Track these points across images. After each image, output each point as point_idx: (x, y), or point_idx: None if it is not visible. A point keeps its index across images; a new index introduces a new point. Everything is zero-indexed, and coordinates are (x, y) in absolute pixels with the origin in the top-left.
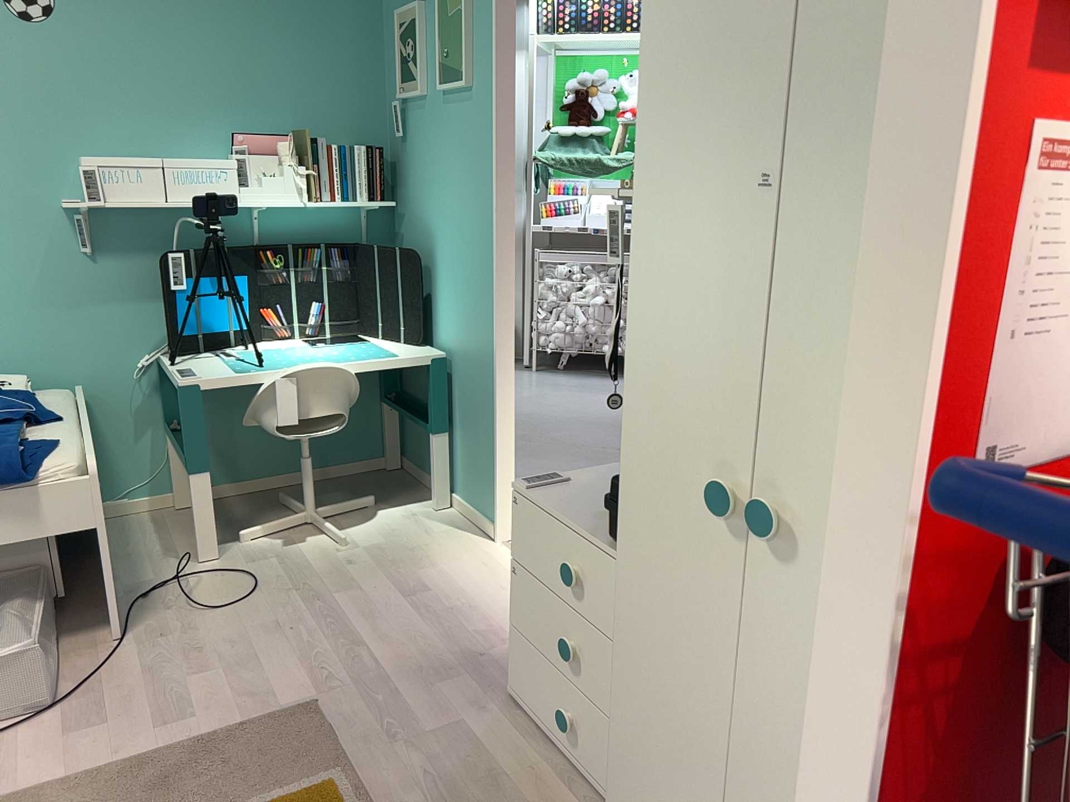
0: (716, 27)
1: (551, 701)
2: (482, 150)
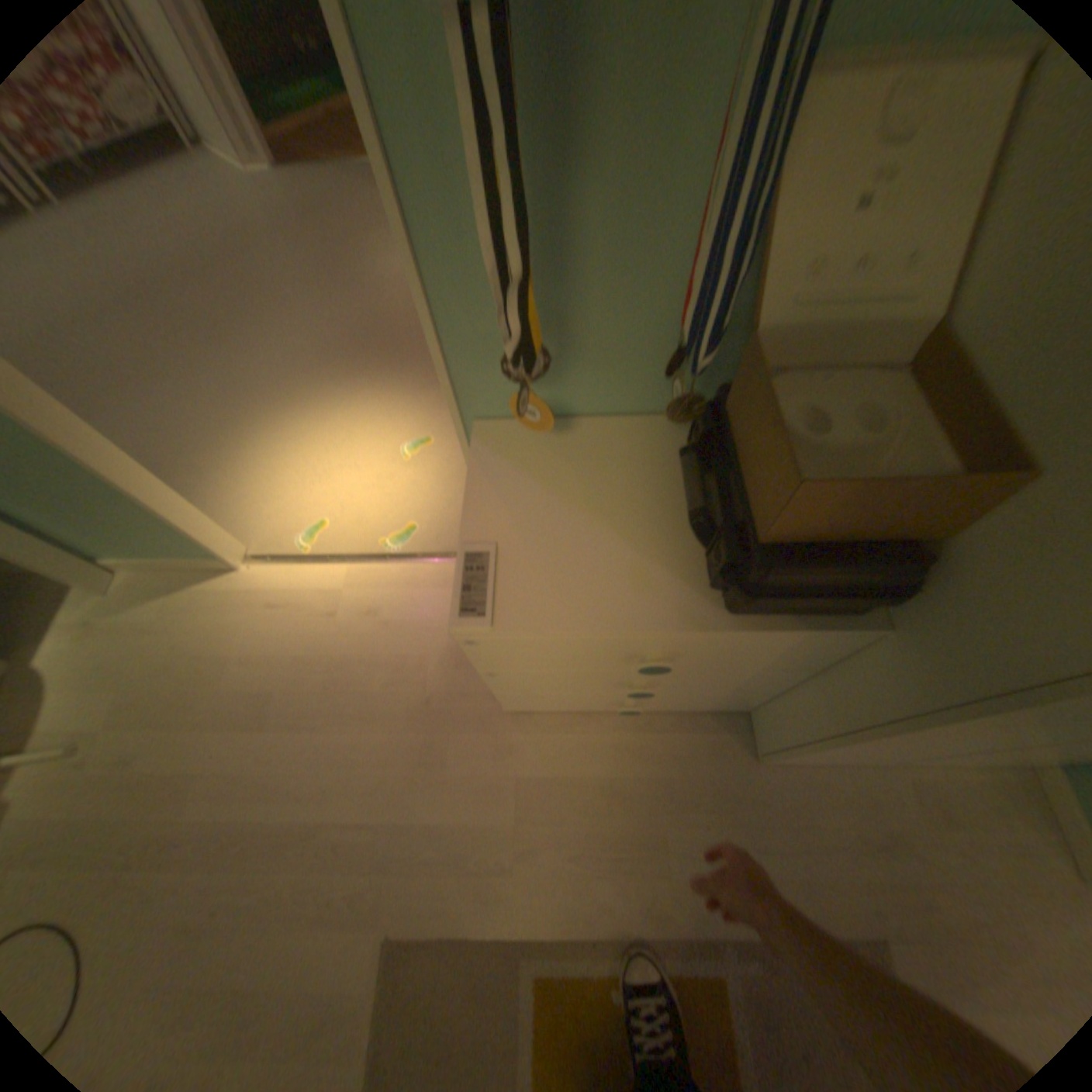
0: None
1: (590, 703)
2: None
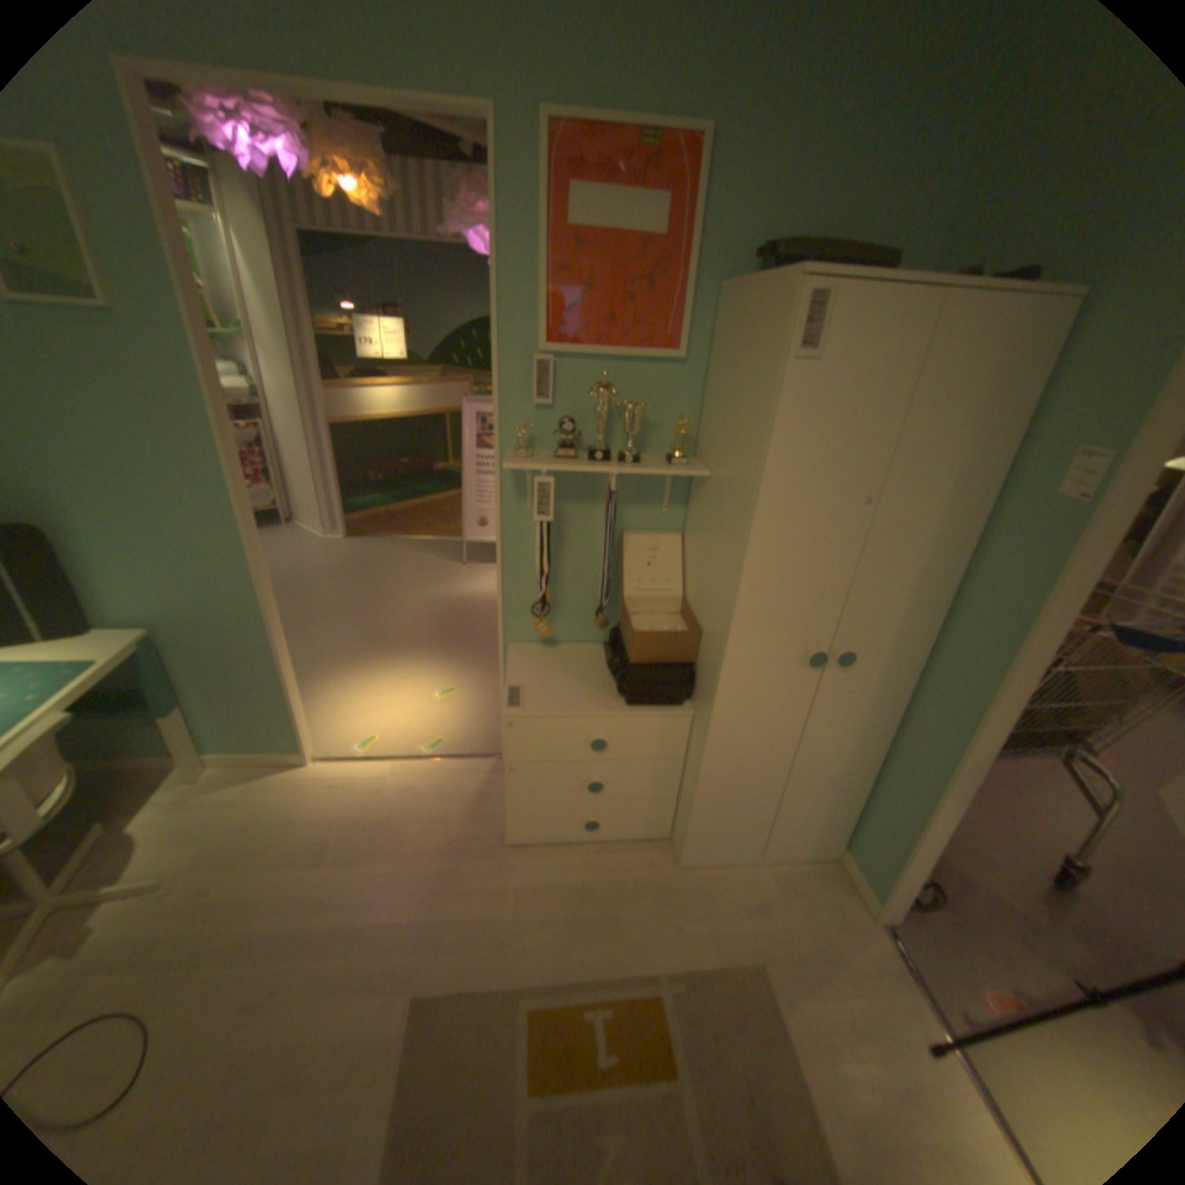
0: (849, 418)
1: (566, 824)
2: (170, 396)
